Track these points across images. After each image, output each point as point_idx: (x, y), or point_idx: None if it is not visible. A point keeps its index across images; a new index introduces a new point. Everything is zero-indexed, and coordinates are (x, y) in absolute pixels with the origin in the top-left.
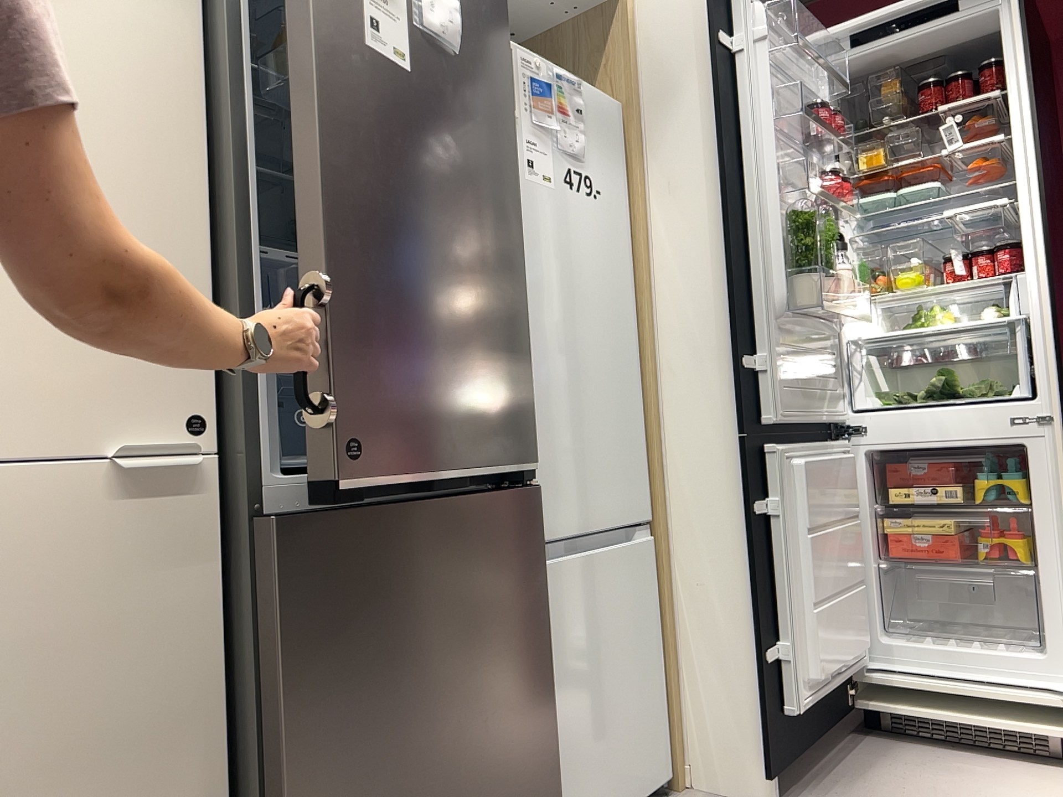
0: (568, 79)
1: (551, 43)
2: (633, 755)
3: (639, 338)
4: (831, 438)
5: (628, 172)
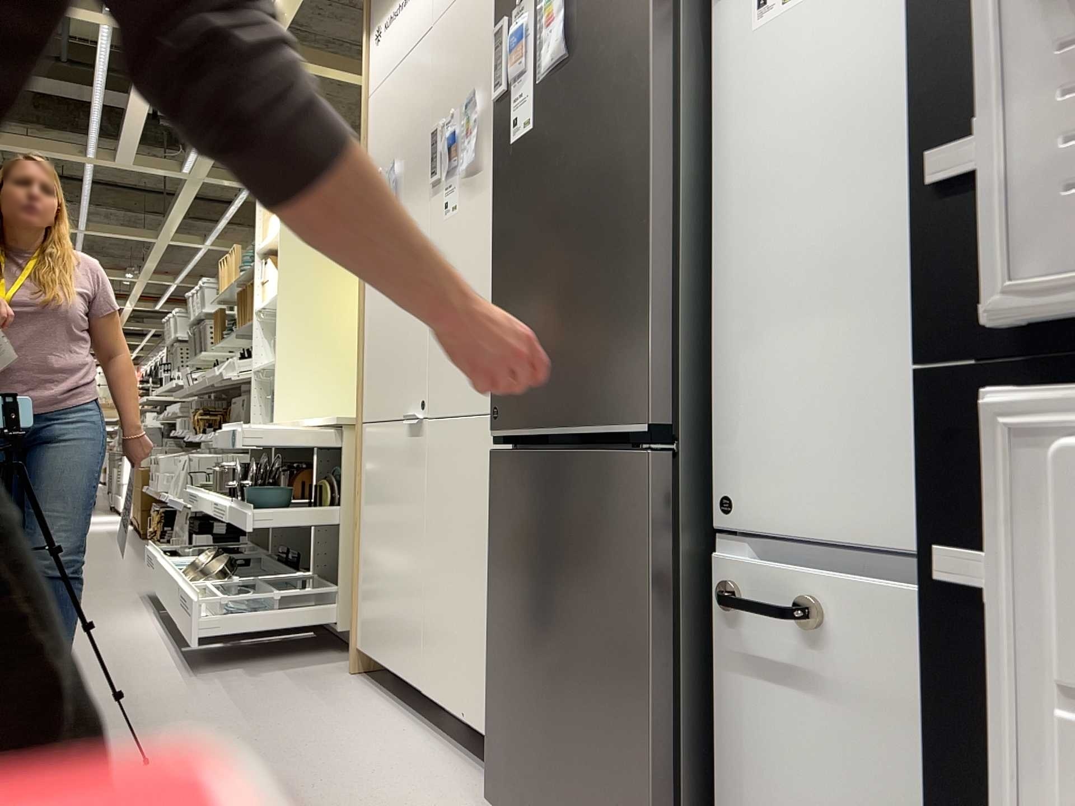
0: None
1: None
2: None
3: None
4: None
5: None
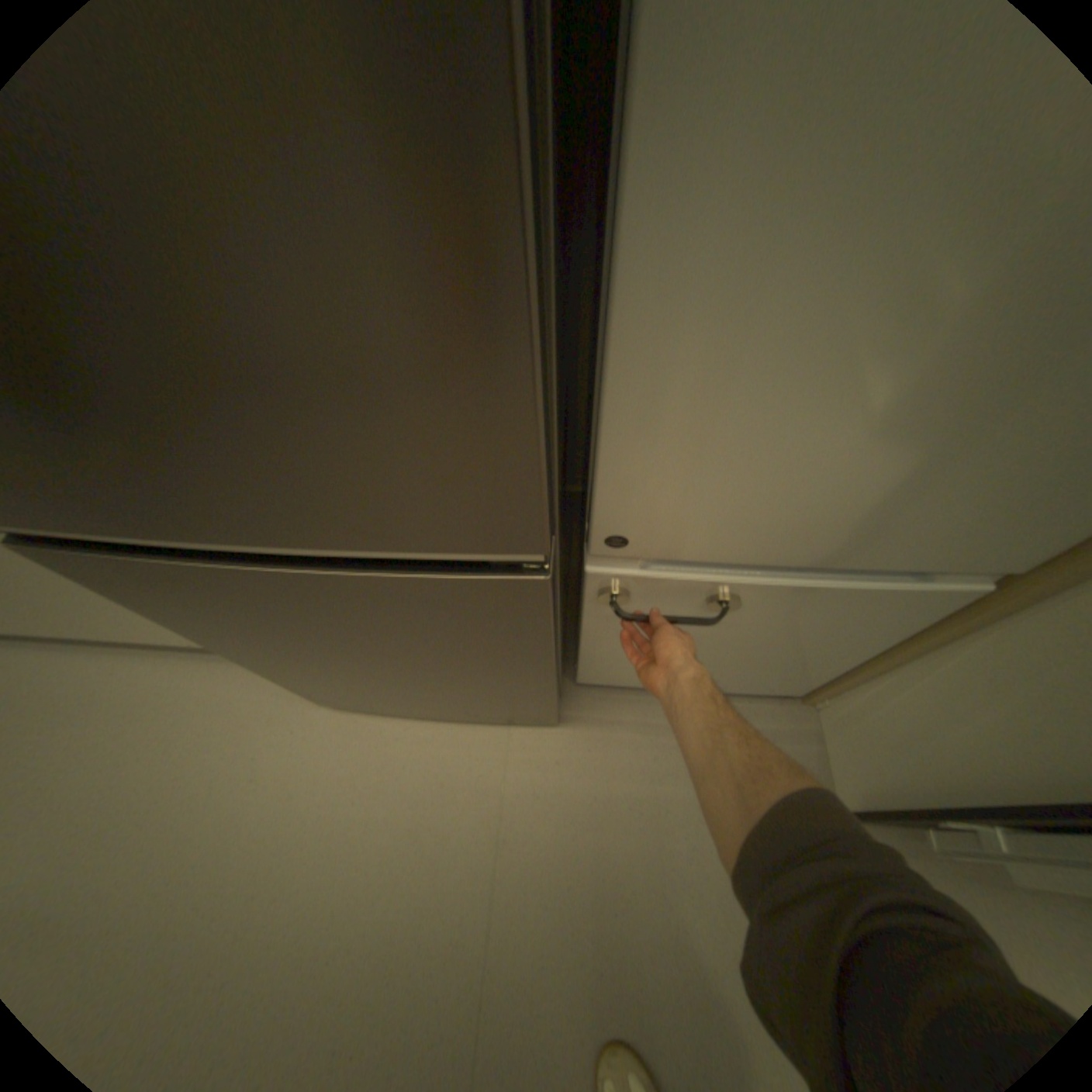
0: None
1: None
2: (735, 683)
3: None
4: None
5: None
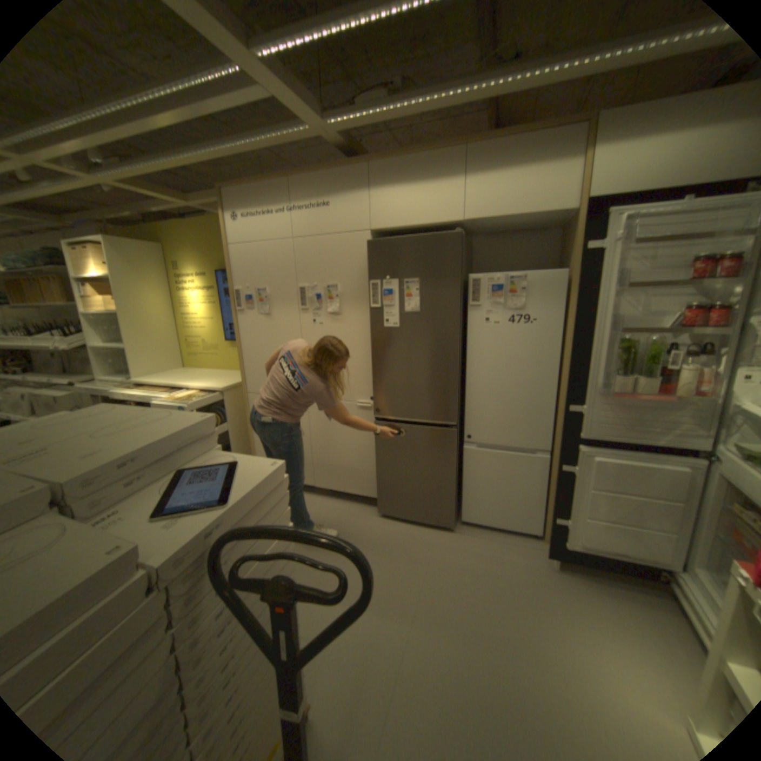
0: (518, 277)
1: (572, 224)
2: (513, 518)
3: (561, 378)
4: (692, 456)
5: (570, 302)
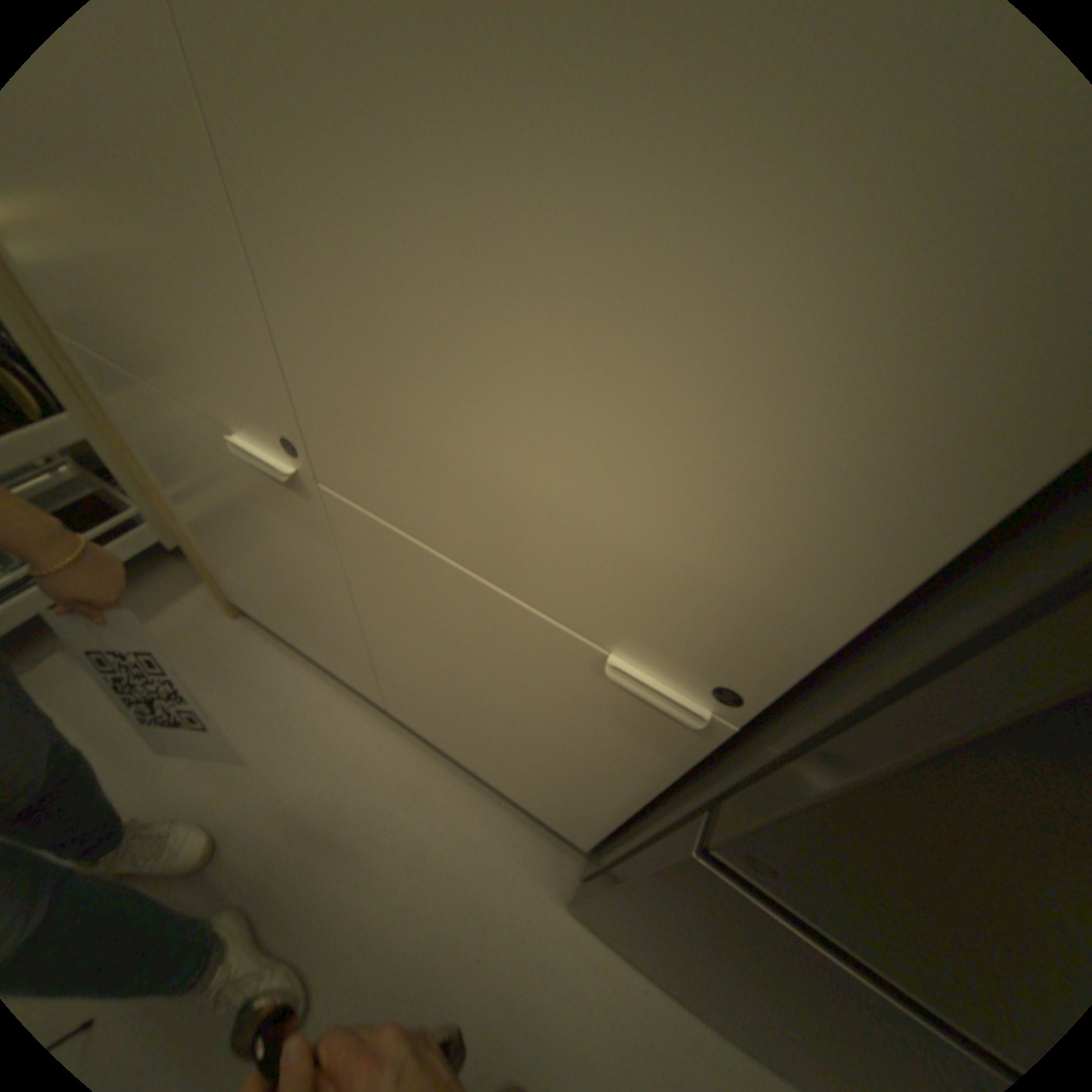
0: None
1: None
2: None
3: None
4: None
5: None
